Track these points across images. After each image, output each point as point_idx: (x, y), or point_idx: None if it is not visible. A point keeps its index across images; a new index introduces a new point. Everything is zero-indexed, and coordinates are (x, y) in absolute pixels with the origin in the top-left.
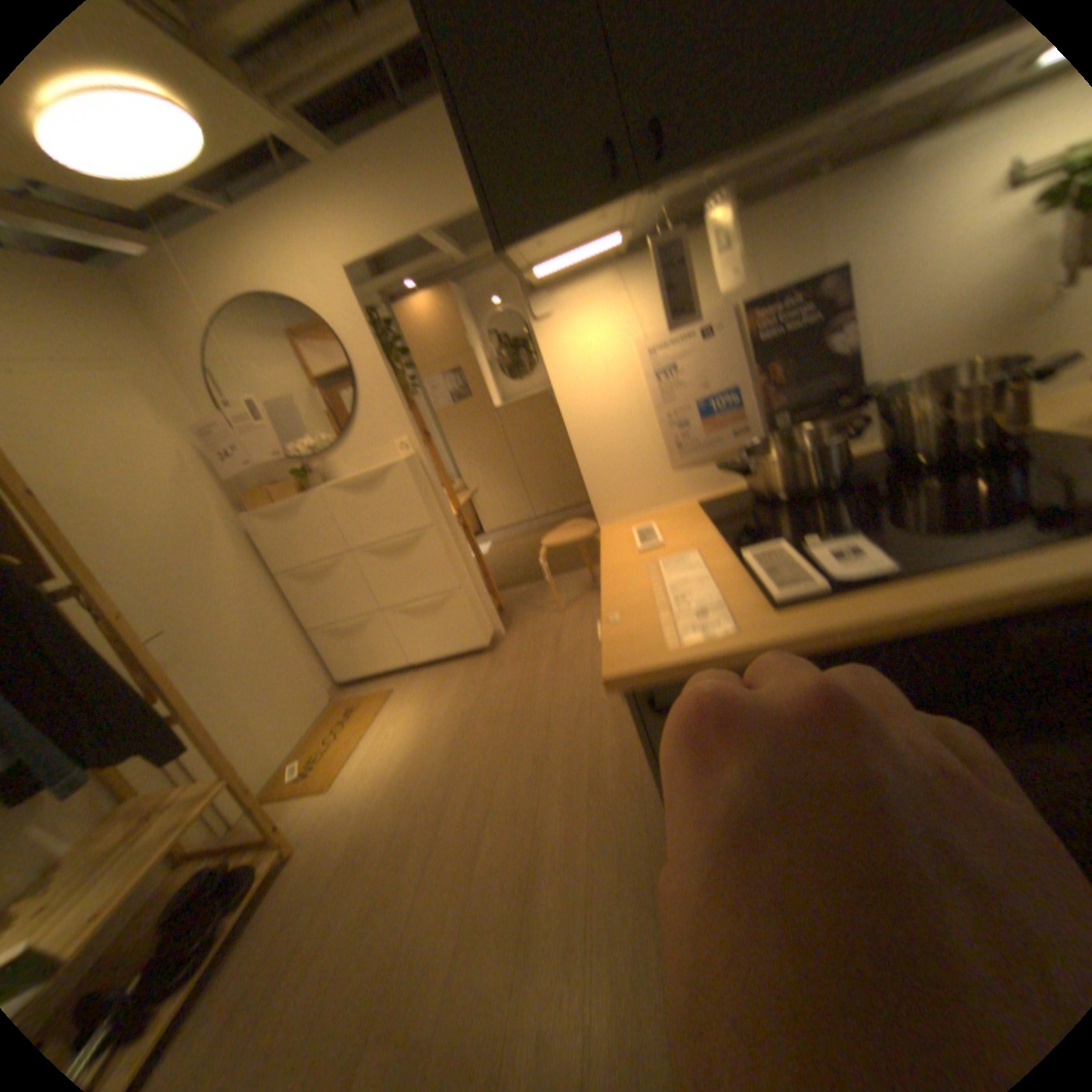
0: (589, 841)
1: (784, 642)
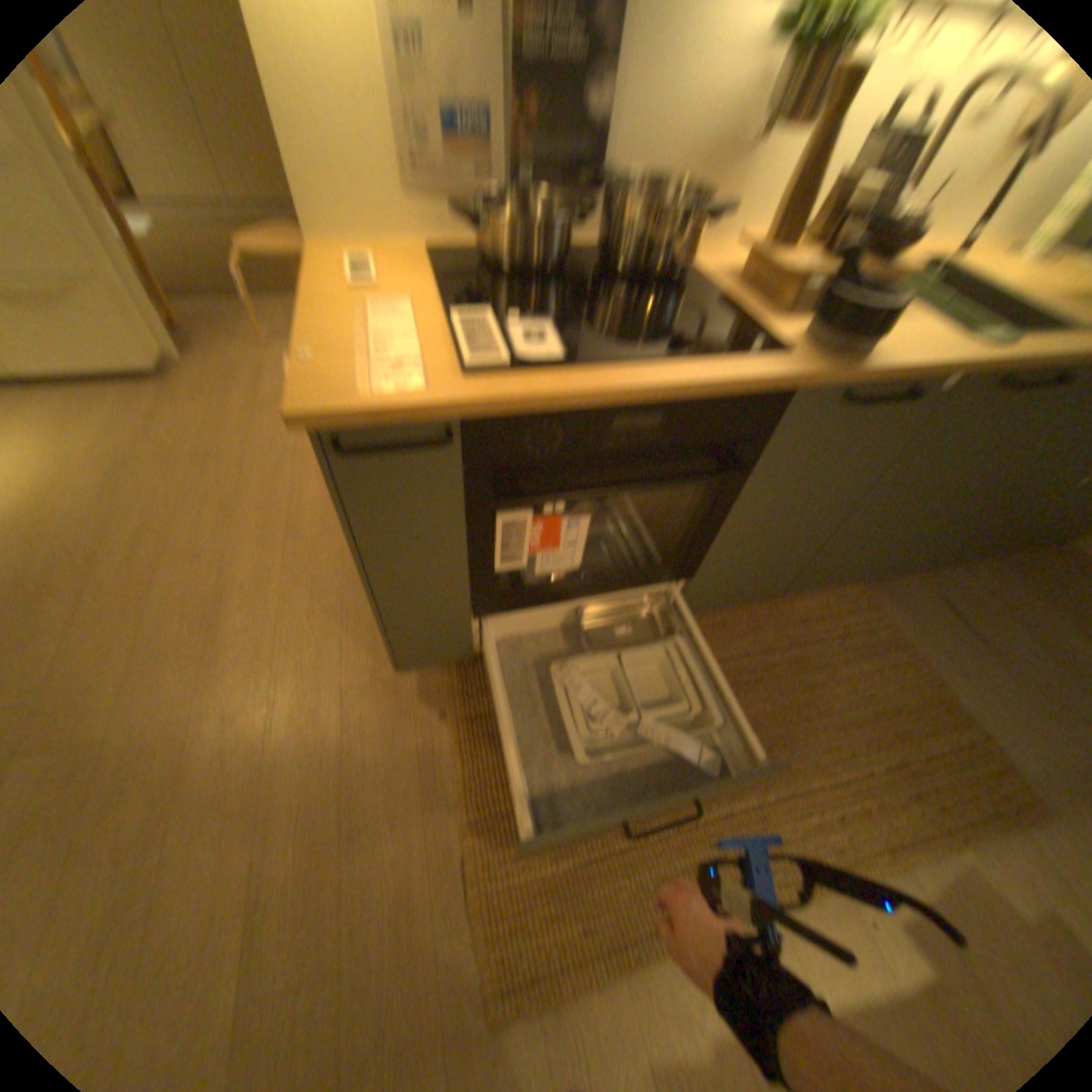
0: (280, 571)
1: (458, 400)
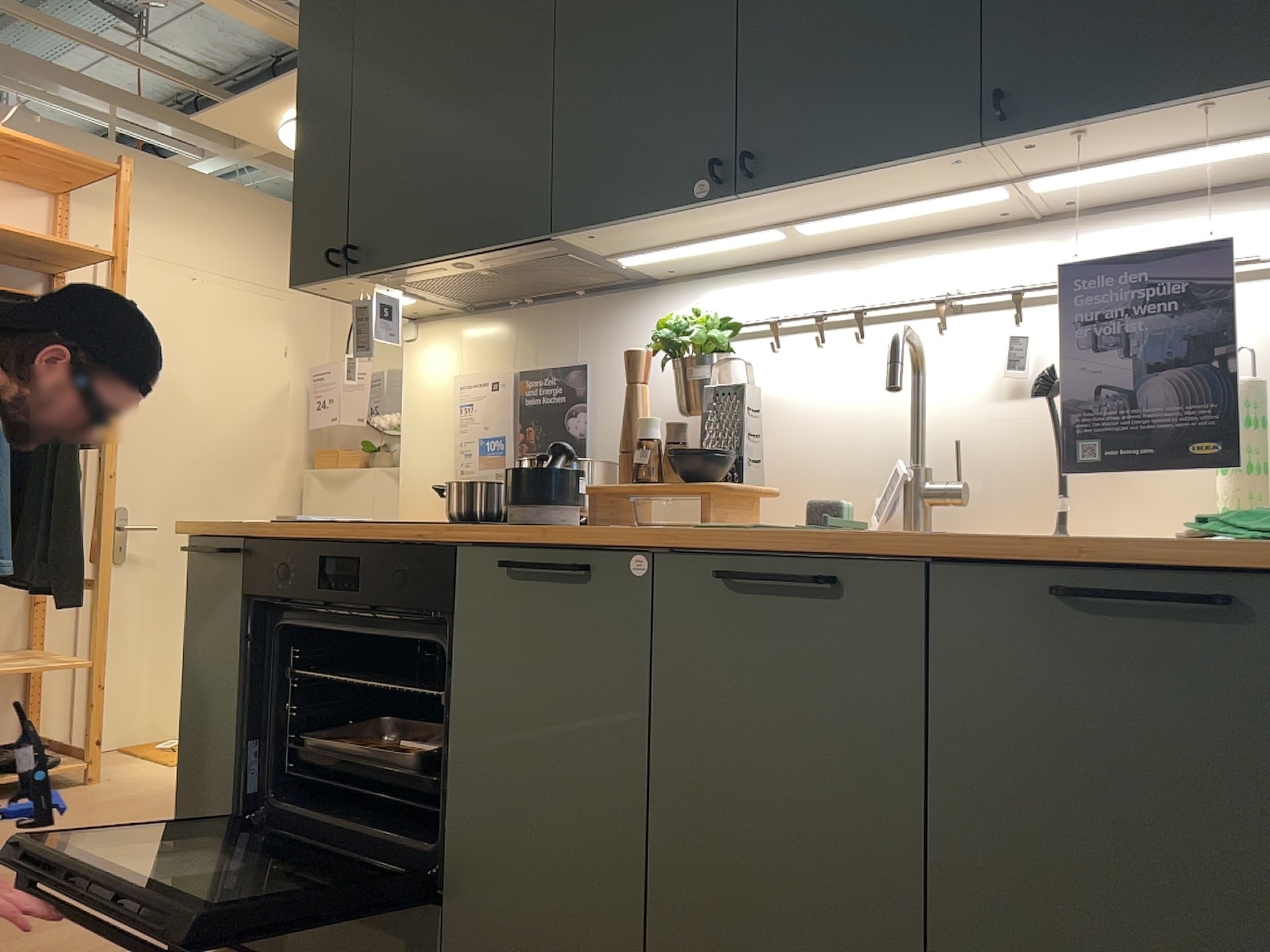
0: None
1: (248, 531)
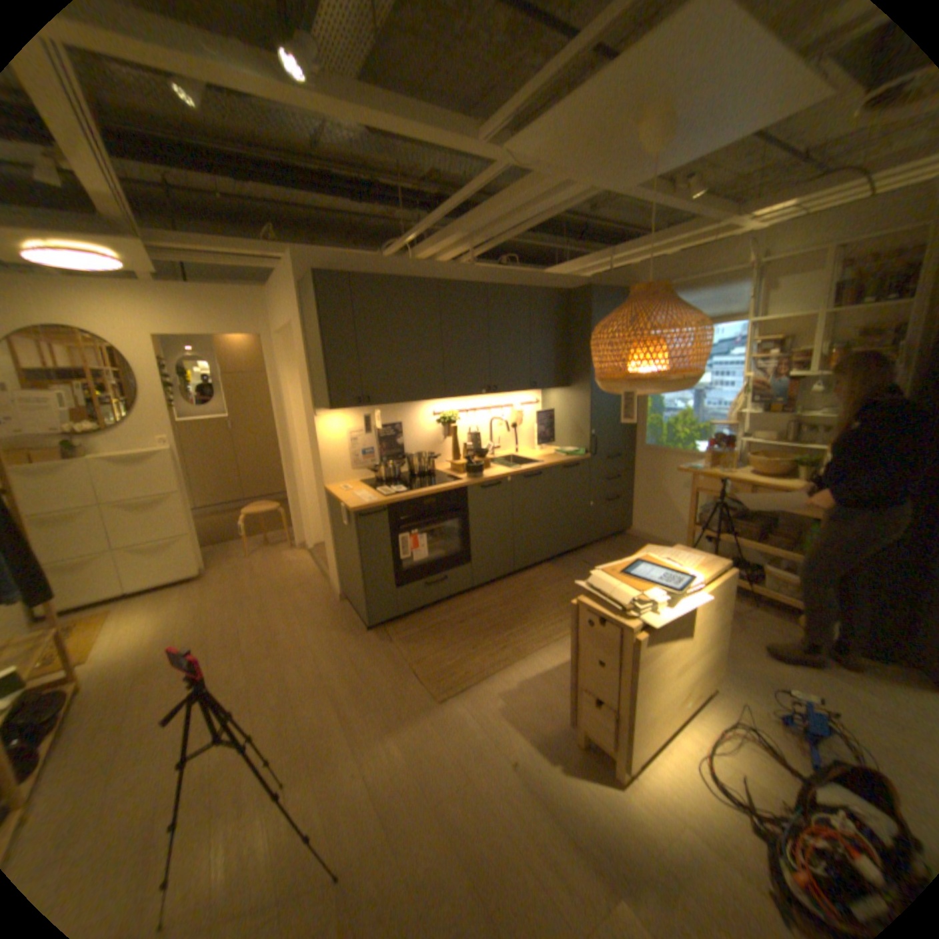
0: (299, 624)
1: (385, 502)
